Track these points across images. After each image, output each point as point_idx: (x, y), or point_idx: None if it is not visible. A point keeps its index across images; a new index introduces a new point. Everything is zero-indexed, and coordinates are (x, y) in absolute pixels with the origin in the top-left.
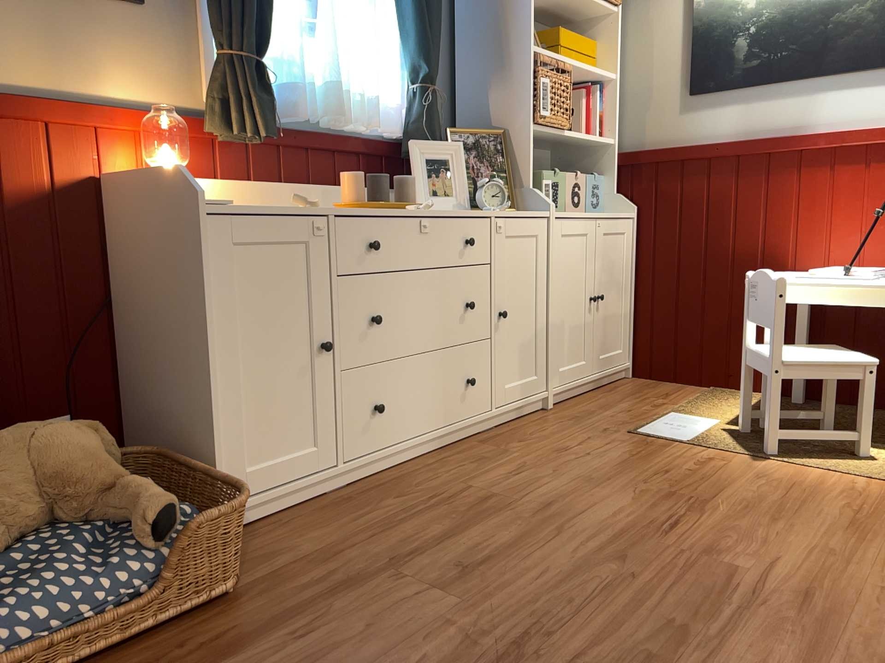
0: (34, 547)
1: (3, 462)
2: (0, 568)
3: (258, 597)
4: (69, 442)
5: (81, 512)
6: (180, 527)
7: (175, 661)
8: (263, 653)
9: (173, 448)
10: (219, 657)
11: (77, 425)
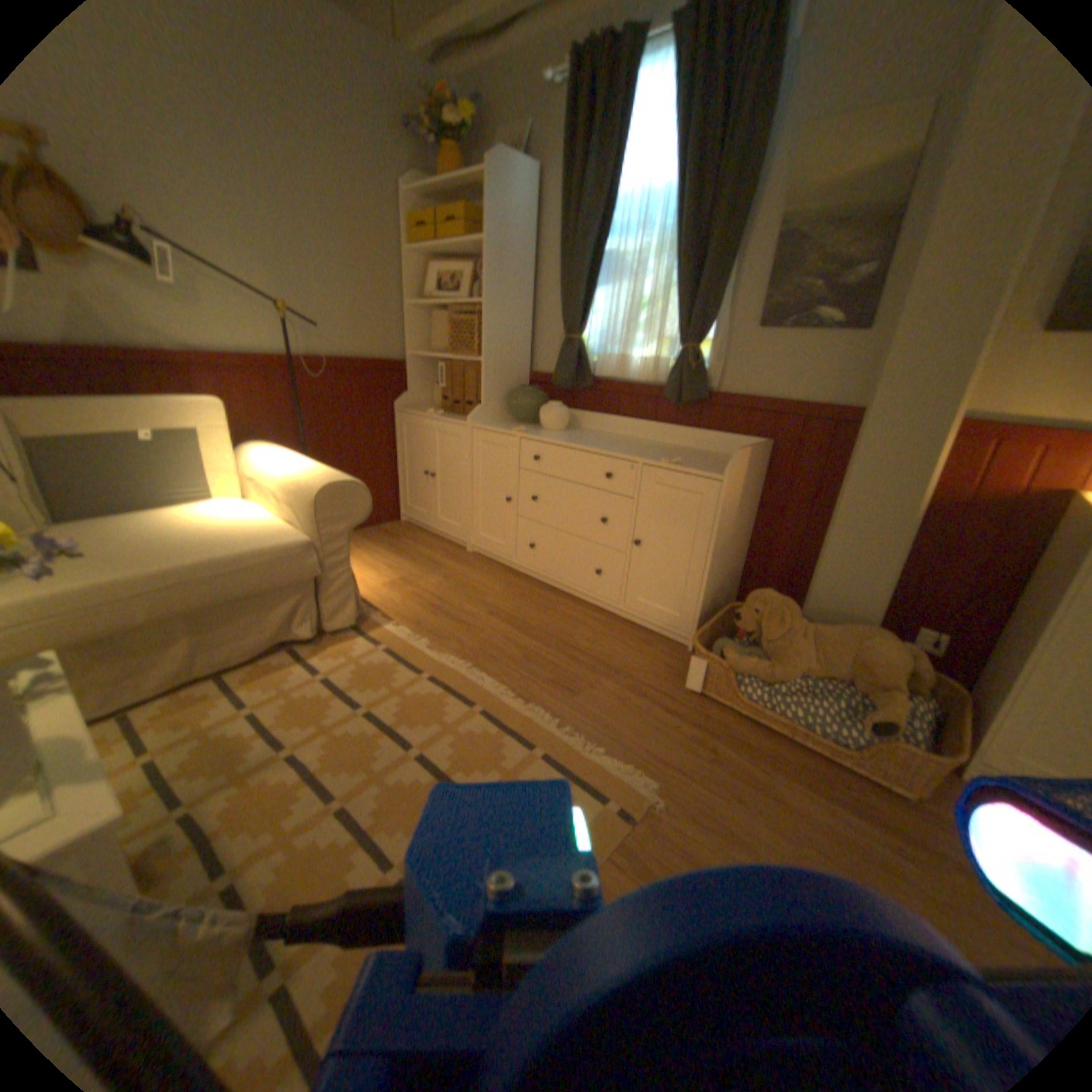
0: (831, 688)
1: (847, 643)
2: (811, 685)
3: (922, 822)
4: (885, 655)
5: (867, 692)
6: (903, 743)
7: (838, 792)
8: (874, 838)
9: (986, 703)
10: (855, 814)
11: (904, 649)
